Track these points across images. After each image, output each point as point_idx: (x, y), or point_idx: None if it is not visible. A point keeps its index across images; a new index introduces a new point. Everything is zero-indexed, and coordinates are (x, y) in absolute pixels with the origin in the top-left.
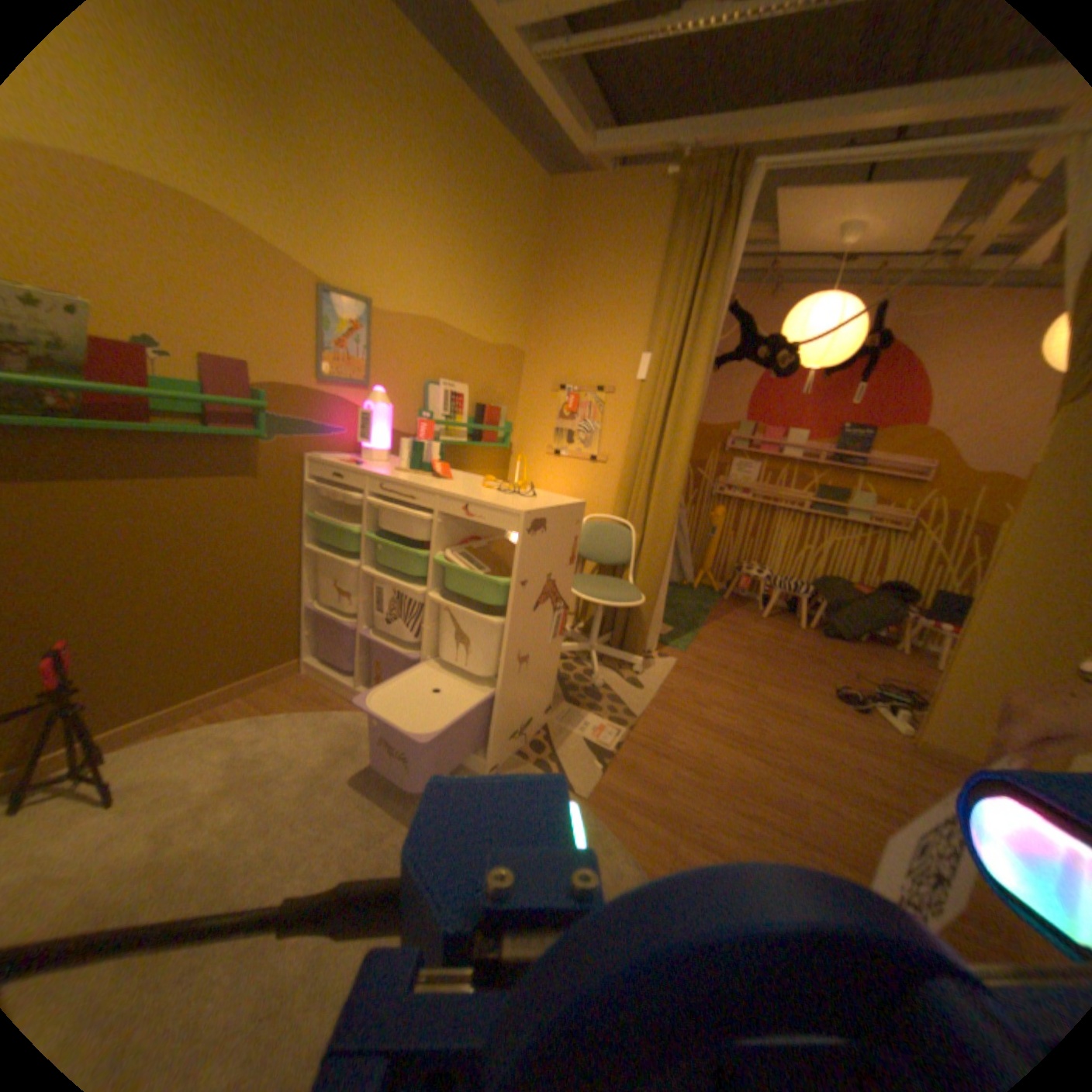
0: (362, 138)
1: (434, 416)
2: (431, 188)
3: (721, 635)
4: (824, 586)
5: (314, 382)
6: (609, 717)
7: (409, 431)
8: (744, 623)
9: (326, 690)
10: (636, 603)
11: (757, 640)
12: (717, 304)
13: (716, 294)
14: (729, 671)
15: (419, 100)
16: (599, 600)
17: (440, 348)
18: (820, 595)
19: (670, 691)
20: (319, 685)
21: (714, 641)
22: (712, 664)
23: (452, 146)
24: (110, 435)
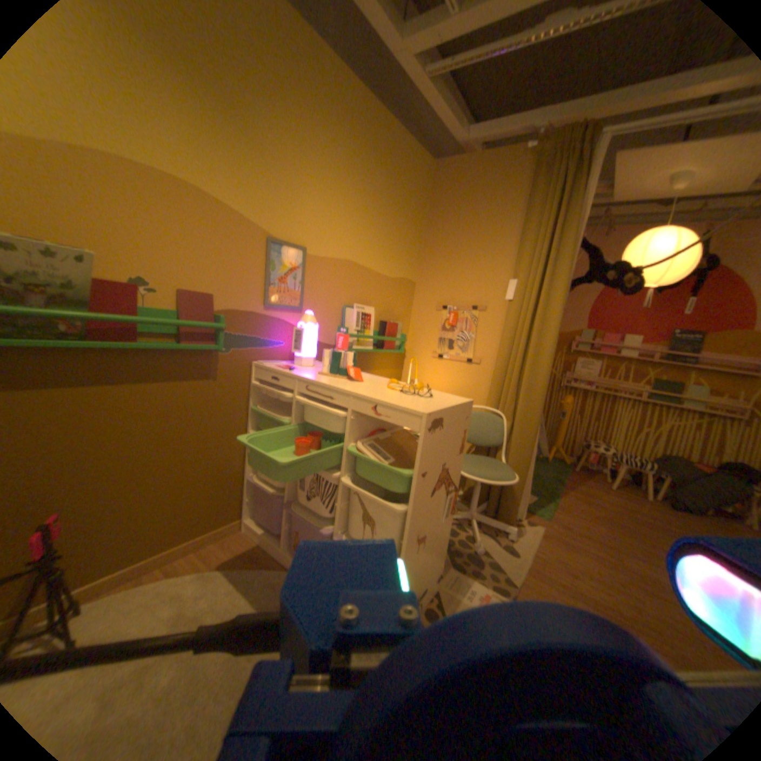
0: (303, 135)
1: (349, 331)
2: (351, 168)
3: (580, 505)
4: (667, 463)
5: (261, 308)
6: (493, 586)
7: (330, 342)
8: (598, 494)
9: (259, 548)
10: (512, 482)
11: (612, 511)
12: (574, 239)
13: (572, 231)
14: (594, 542)
15: (344, 109)
16: (480, 479)
17: (354, 281)
18: (664, 472)
19: (544, 561)
20: (254, 543)
21: (575, 511)
22: (577, 534)
23: (367, 140)
24: (106, 352)
